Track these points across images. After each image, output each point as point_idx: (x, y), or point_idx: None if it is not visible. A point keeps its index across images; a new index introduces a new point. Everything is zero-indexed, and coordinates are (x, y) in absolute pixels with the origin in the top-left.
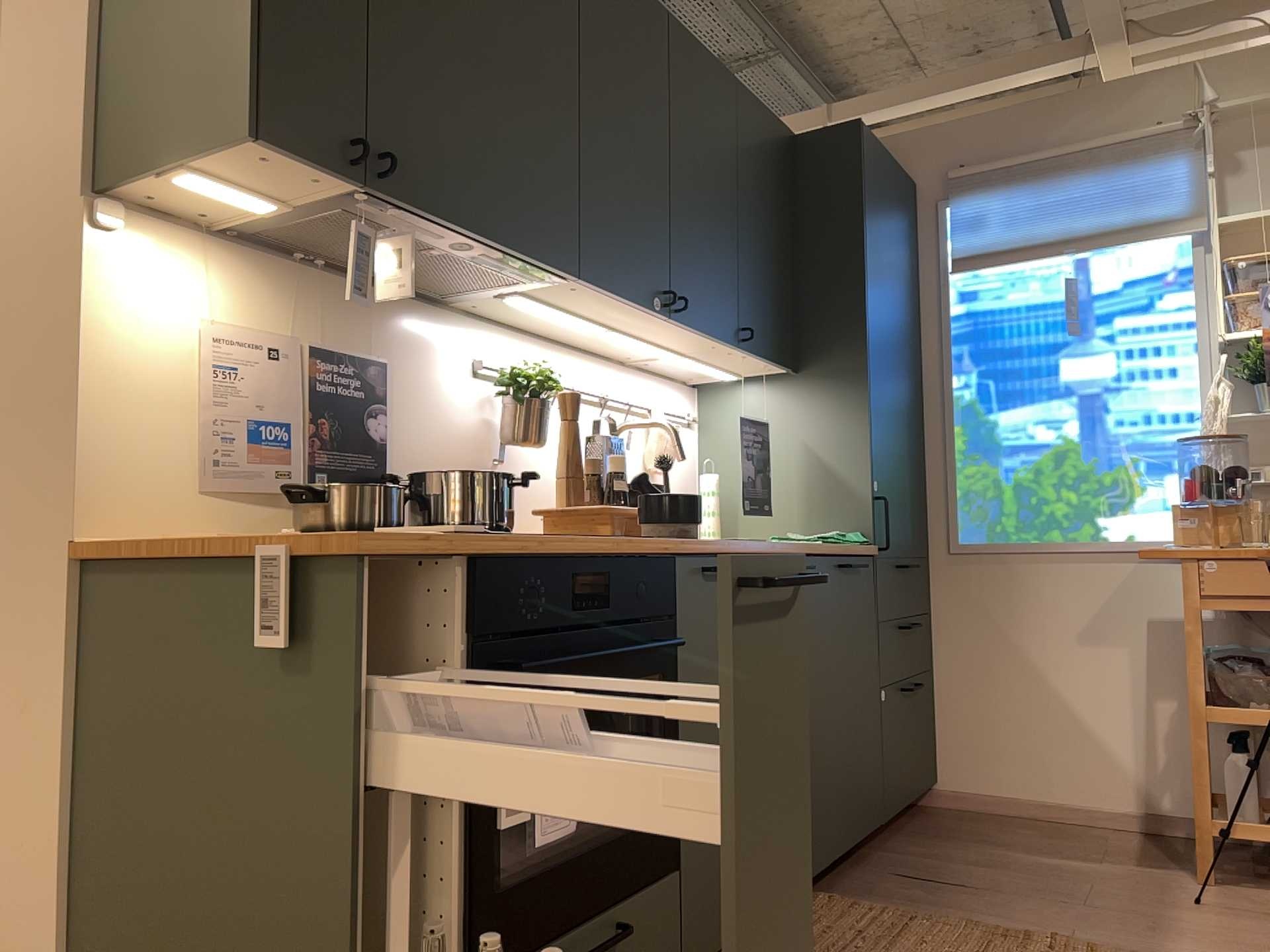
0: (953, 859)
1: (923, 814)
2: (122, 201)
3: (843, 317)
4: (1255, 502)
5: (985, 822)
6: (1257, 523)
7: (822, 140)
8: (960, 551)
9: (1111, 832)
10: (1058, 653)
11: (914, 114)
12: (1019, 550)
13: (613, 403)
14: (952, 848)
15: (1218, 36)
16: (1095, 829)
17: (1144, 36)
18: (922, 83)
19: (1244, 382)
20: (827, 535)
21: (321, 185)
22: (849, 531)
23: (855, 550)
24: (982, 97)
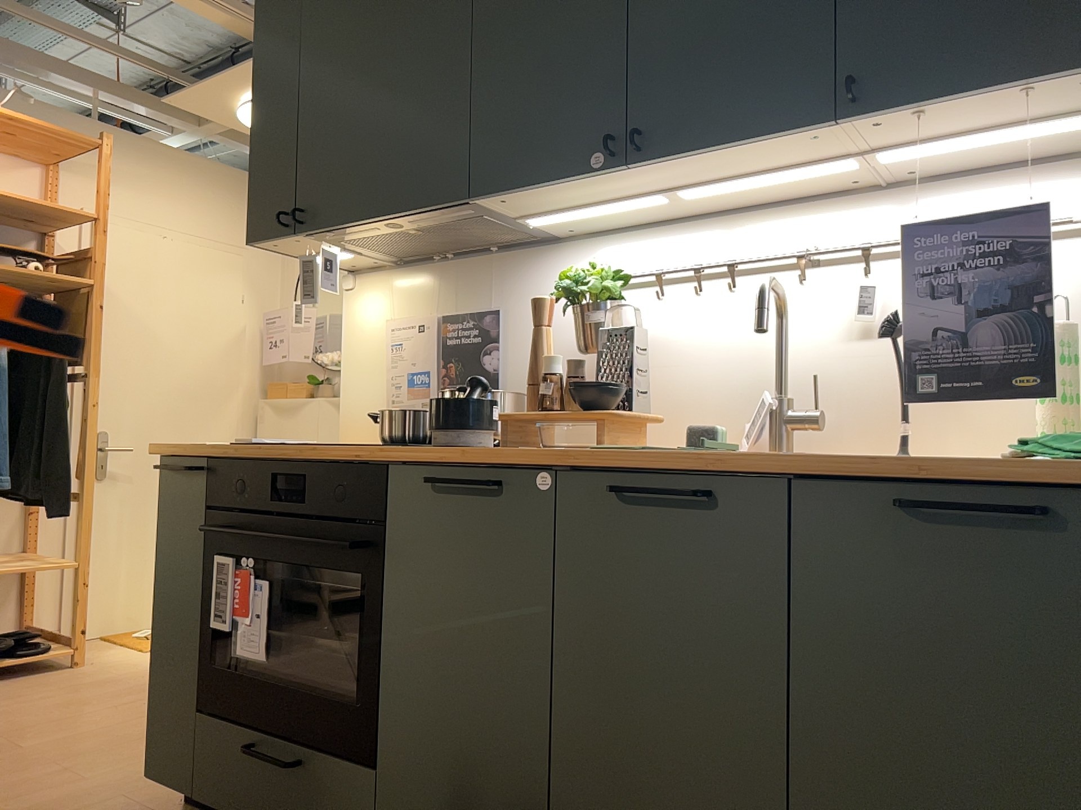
0: None
1: None
2: (358, 271)
3: None
4: None
5: None
6: None
7: None
8: None
9: None
10: None
11: None
12: None
13: (837, 256)
14: None
15: None
16: None
17: None
18: None
19: None
20: None
21: (305, 241)
22: None
23: (1038, 473)
24: None
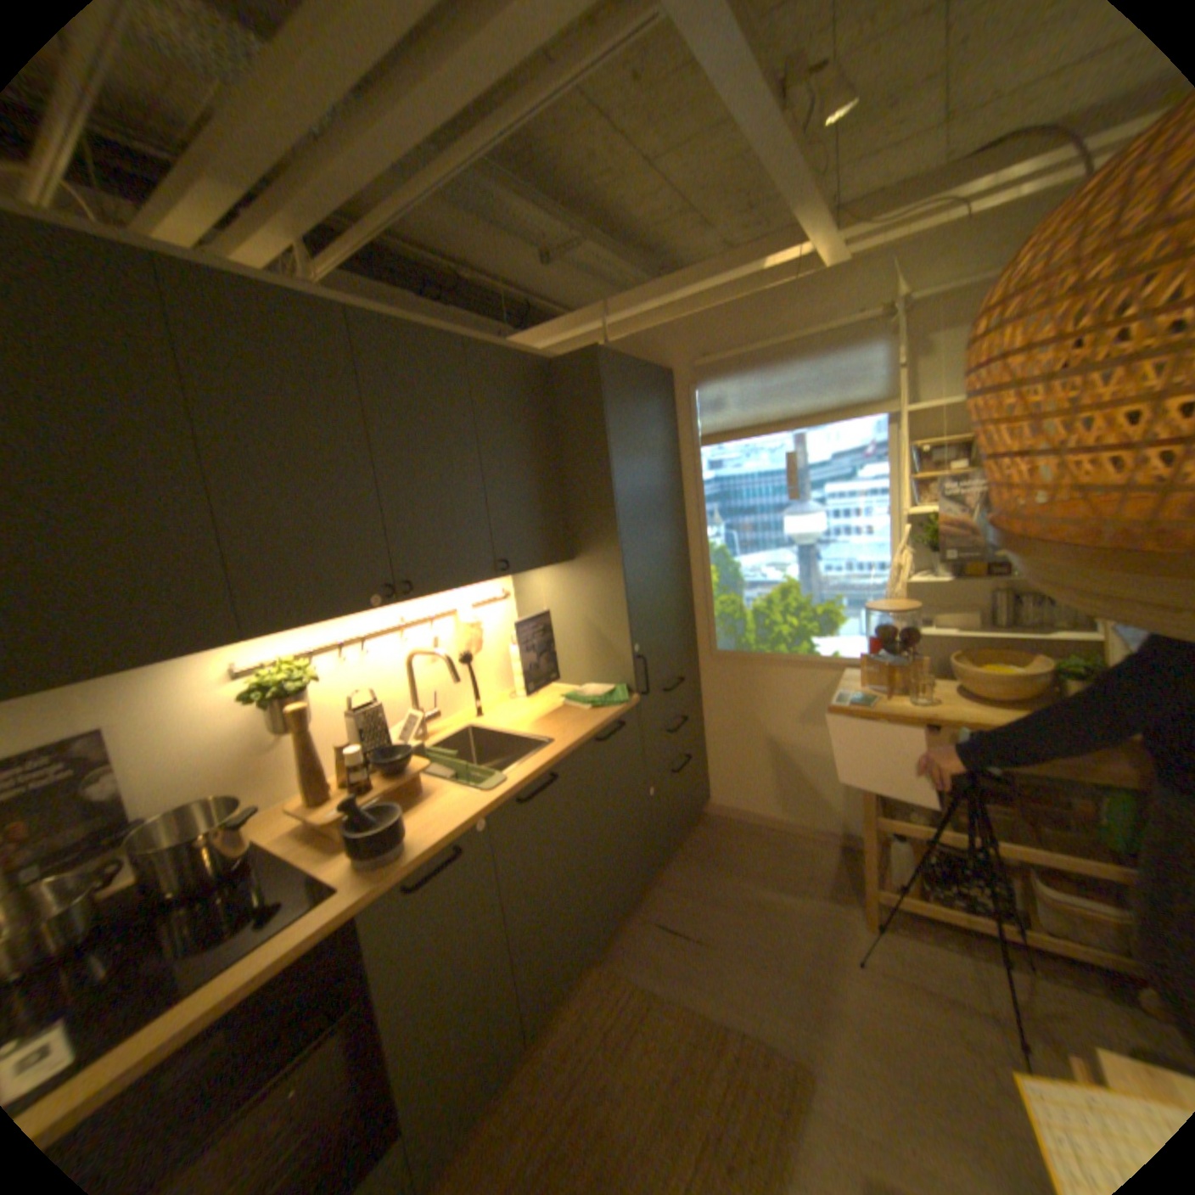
0: (702, 899)
1: (698, 828)
2: None
3: (599, 519)
4: (926, 661)
5: (736, 837)
6: (925, 681)
7: (570, 363)
8: (717, 656)
9: (819, 849)
10: (785, 729)
11: (672, 303)
12: (758, 658)
13: (414, 622)
14: (705, 881)
15: (924, 211)
16: (809, 845)
17: (855, 217)
18: (673, 276)
19: (926, 543)
20: (601, 687)
21: None
22: (618, 683)
23: (613, 713)
24: (723, 284)
